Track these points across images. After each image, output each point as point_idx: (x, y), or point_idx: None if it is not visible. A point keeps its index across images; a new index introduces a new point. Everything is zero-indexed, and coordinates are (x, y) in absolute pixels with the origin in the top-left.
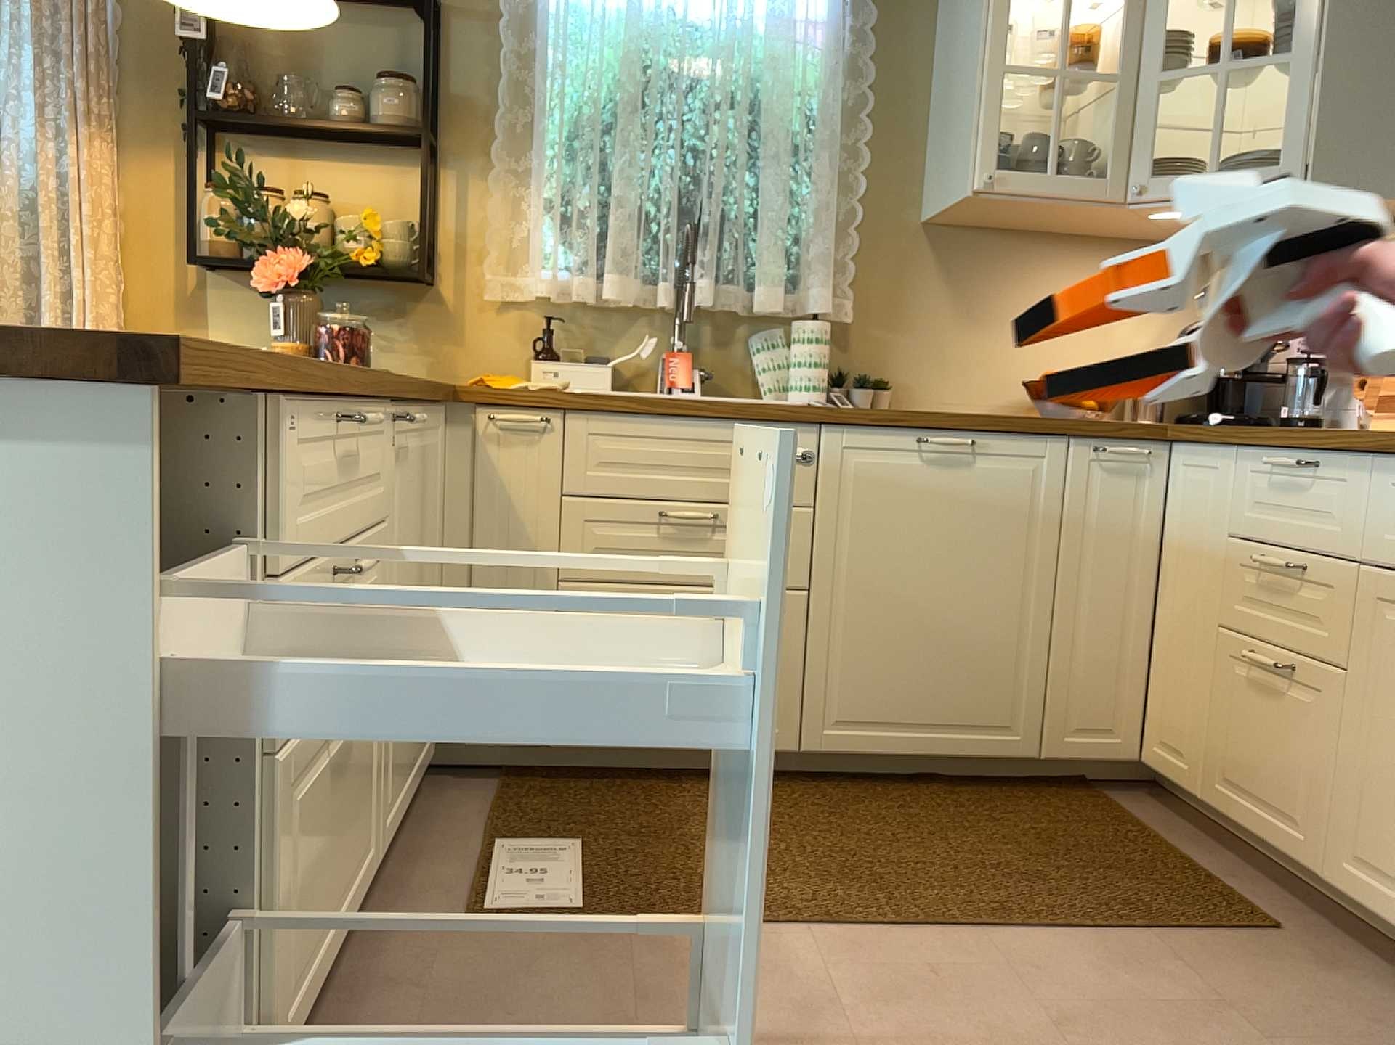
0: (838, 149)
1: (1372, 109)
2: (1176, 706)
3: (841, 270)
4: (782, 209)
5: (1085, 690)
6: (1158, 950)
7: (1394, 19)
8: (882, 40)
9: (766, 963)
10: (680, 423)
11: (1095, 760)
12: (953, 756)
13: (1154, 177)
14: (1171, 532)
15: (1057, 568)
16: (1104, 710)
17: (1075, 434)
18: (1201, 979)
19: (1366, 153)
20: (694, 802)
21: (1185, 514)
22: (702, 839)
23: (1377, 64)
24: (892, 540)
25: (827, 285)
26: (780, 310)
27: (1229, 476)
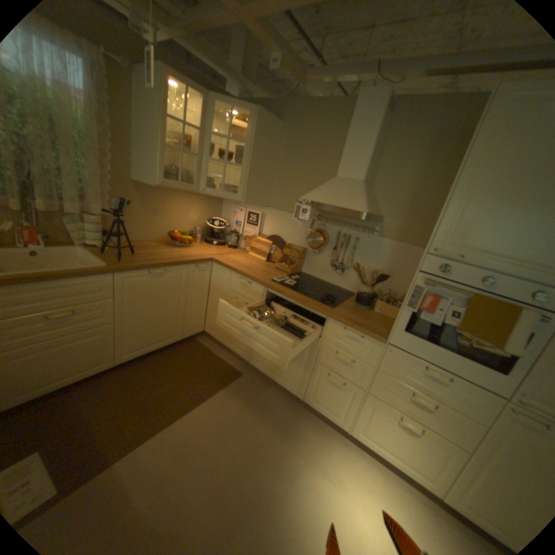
0: (94, 150)
1: (255, 185)
2: (213, 322)
3: (100, 197)
4: (71, 171)
5: (192, 322)
6: (224, 395)
7: (260, 163)
8: (108, 108)
9: (138, 468)
10: (50, 285)
11: (194, 335)
12: (161, 348)
13: (203, 183)
14: (211, 283)
15: (186, 297)
16: (196, 324)
17: (191, 264)
18: (234, 401)
19: (253, 195)
20: (79, 401)
21: (215, 280)
22: (91, 420)
23: (256, 174)
24: (140, 302)
25: (95, 201)
26: (74, 209)
27: (228, 276)
